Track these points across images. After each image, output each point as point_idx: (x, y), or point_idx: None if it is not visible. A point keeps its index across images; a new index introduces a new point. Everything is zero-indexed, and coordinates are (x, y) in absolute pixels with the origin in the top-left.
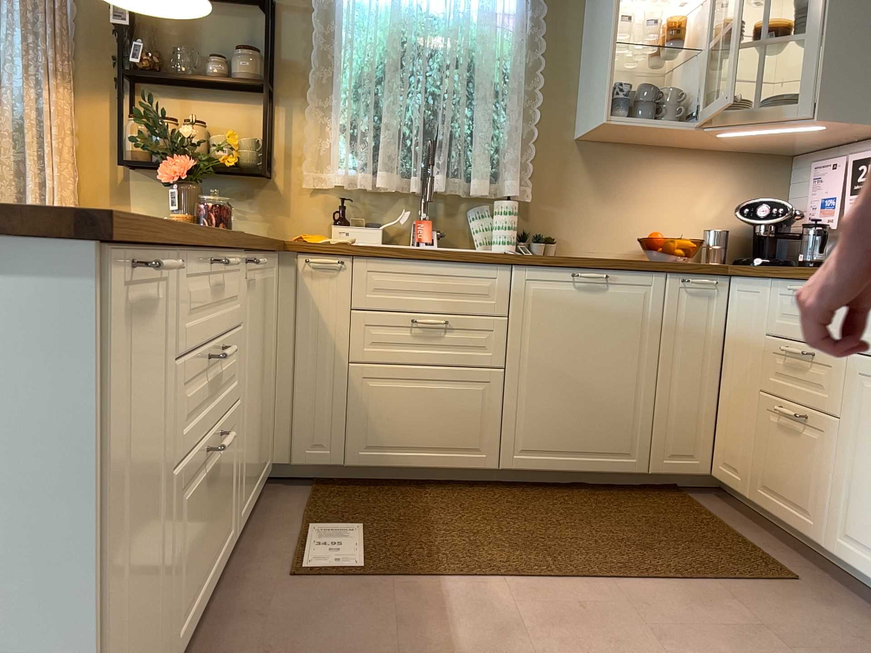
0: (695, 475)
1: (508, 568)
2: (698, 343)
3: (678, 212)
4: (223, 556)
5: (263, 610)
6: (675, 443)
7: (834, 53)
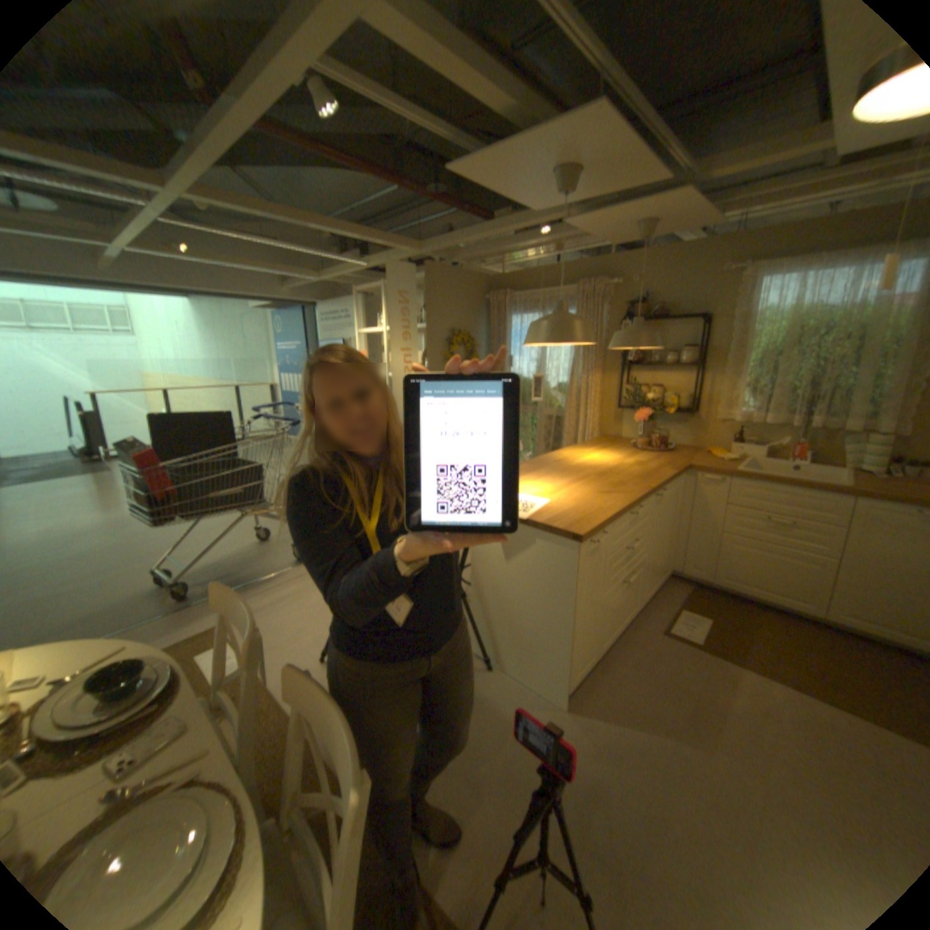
0: None
1: (795, 683)
2: None
3: None
4: (632, 616)
5: (647, 645)
6: None
7: None
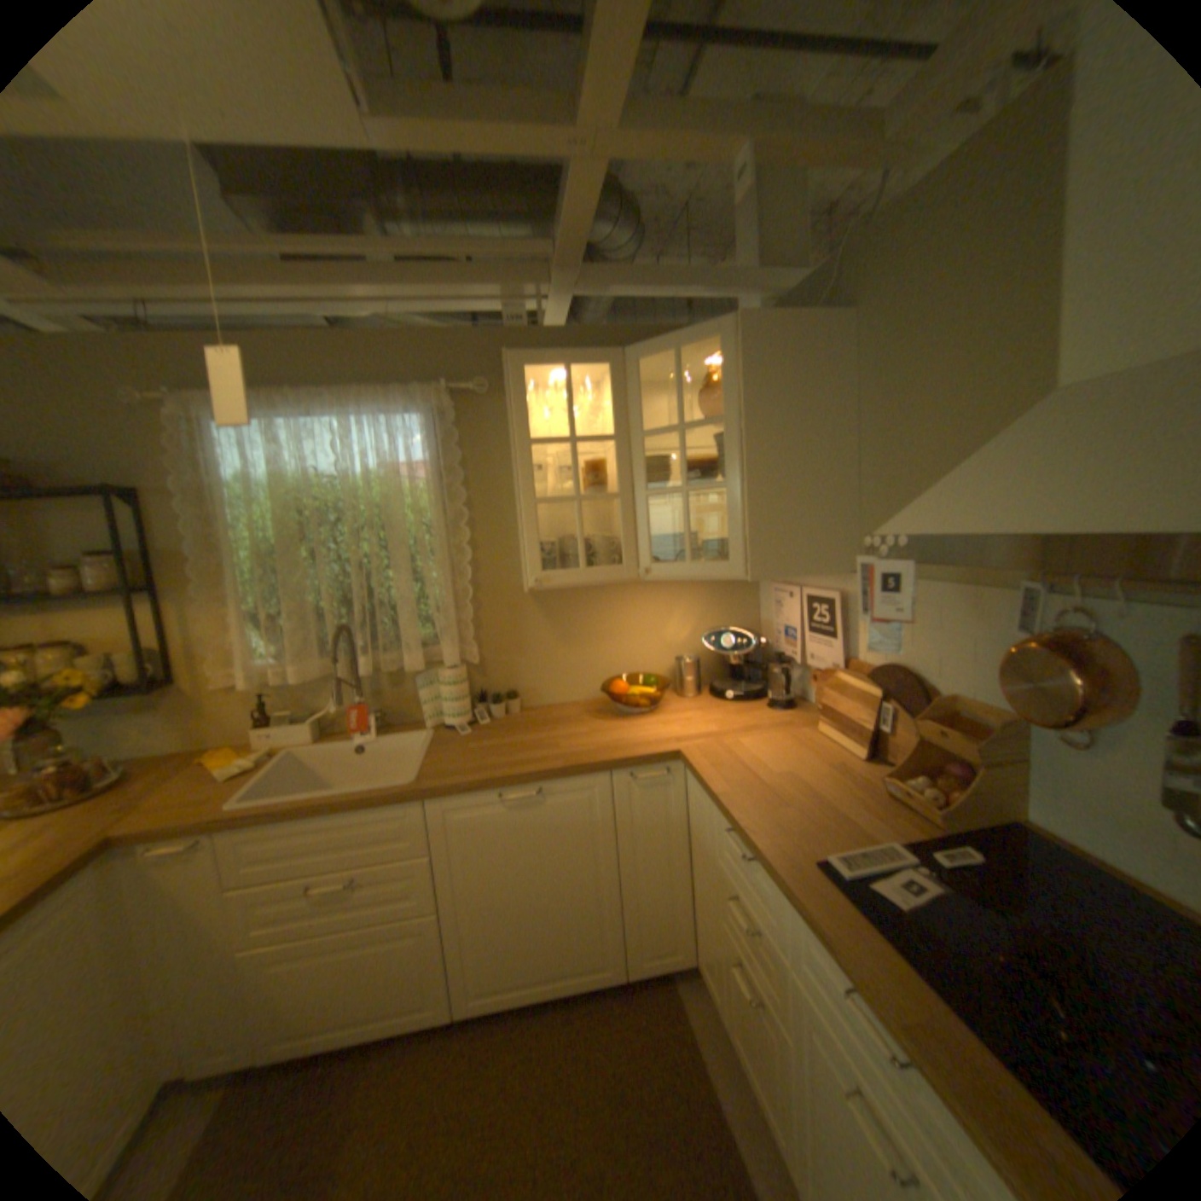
0: (679, 971)
1: None
2: (659, 838)
3: (647, 640)
4: None
5: None
6: (652, 946)
7: (759, 504)
